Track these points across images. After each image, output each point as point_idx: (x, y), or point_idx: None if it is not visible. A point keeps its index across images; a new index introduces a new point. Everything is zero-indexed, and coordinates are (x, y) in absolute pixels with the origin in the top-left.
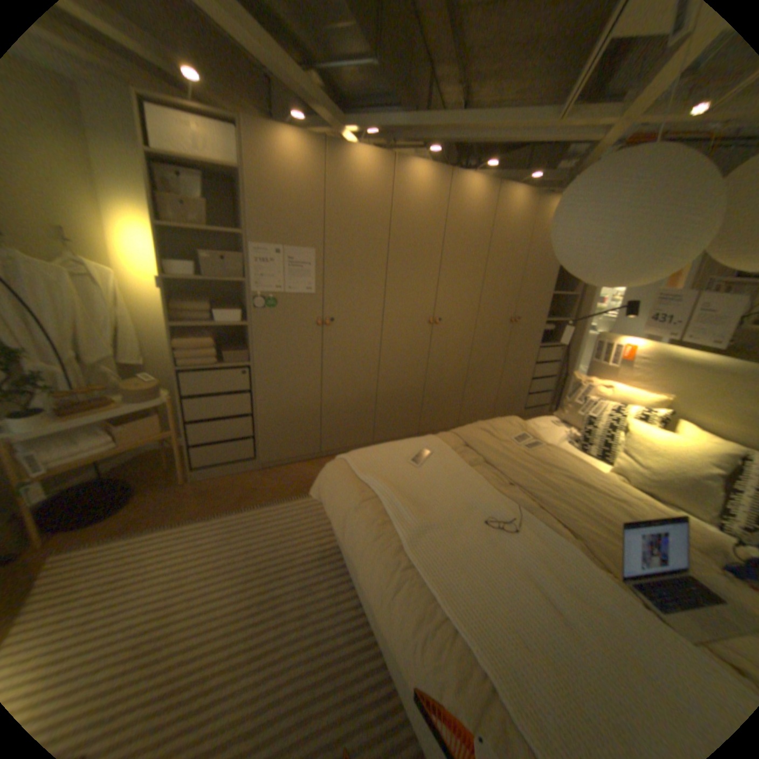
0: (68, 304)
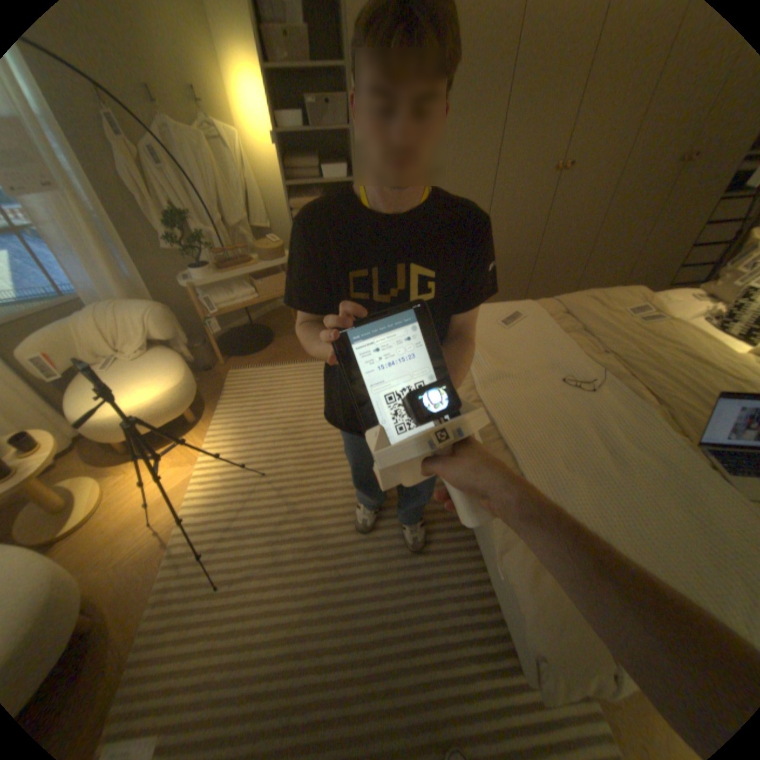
0: (206, 167)
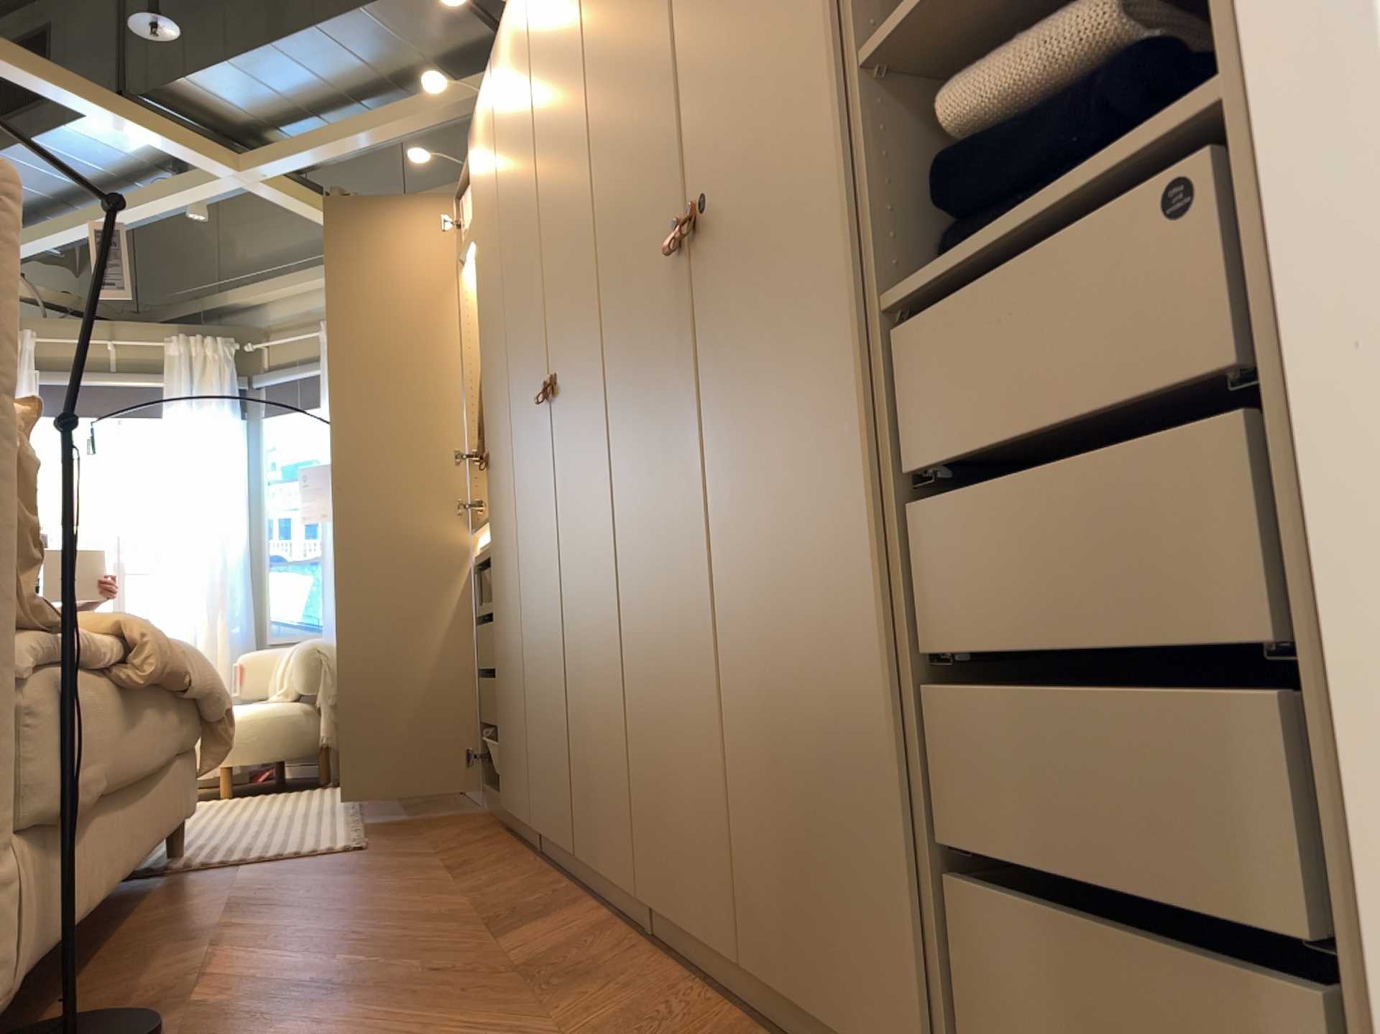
0: None
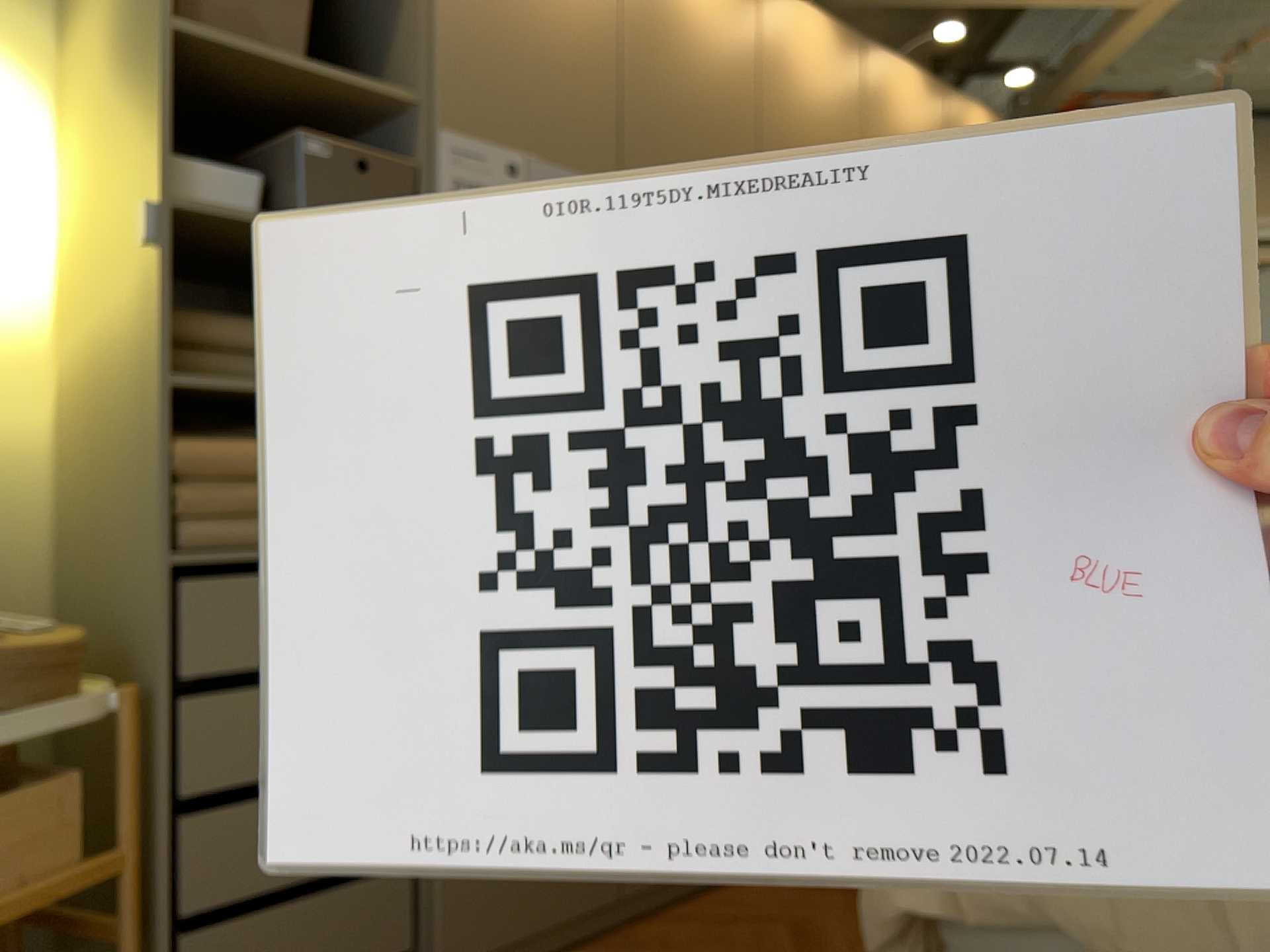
0: None
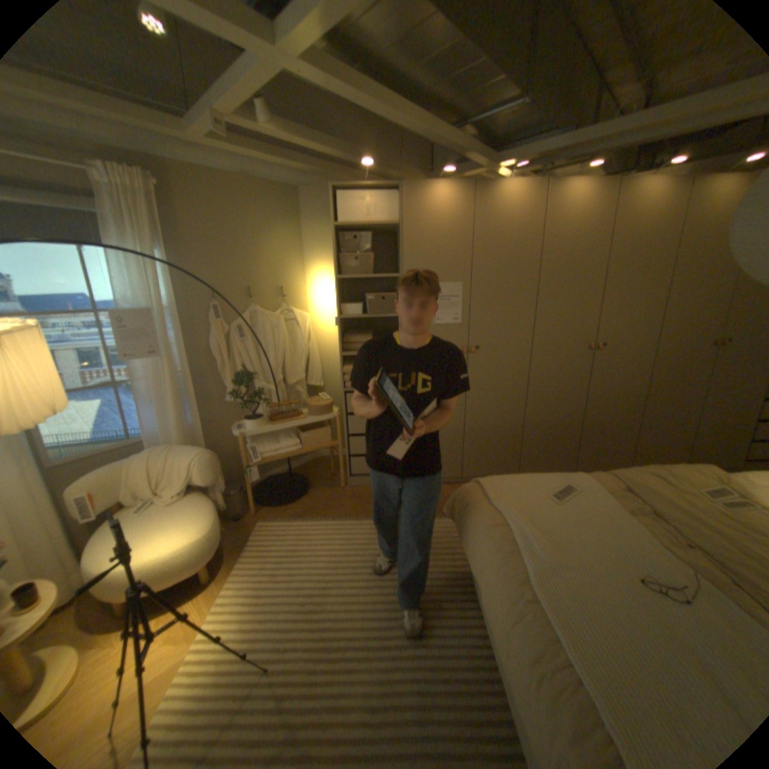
0: (280, 340)
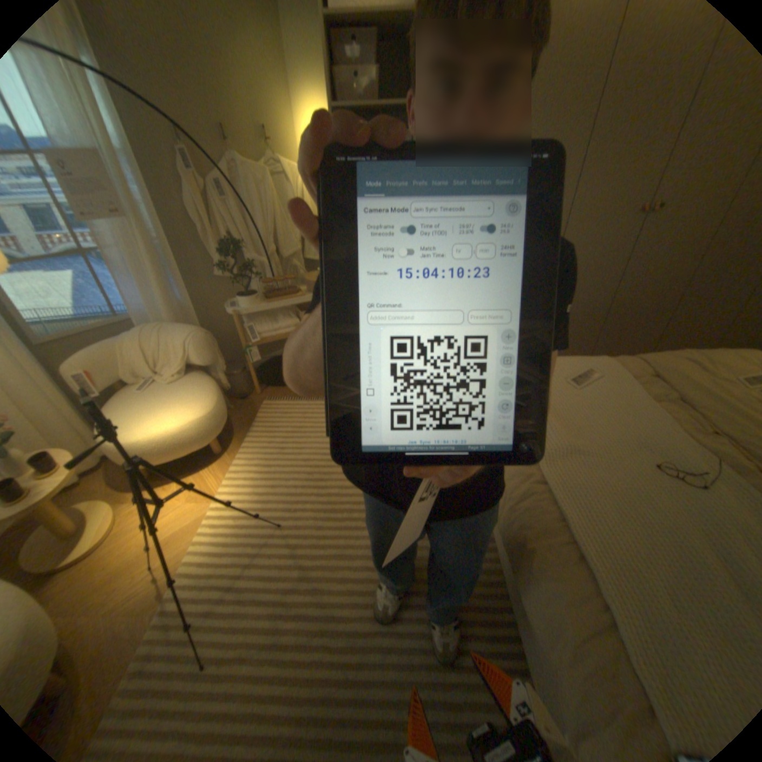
0: (268, 201)
